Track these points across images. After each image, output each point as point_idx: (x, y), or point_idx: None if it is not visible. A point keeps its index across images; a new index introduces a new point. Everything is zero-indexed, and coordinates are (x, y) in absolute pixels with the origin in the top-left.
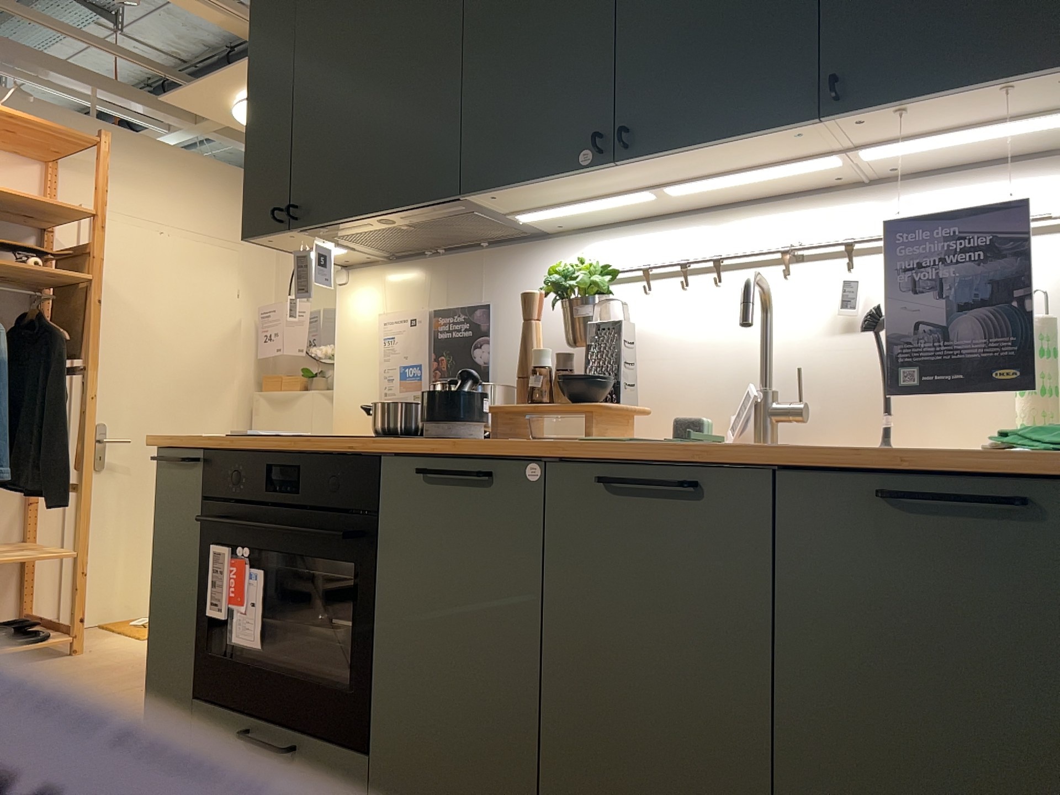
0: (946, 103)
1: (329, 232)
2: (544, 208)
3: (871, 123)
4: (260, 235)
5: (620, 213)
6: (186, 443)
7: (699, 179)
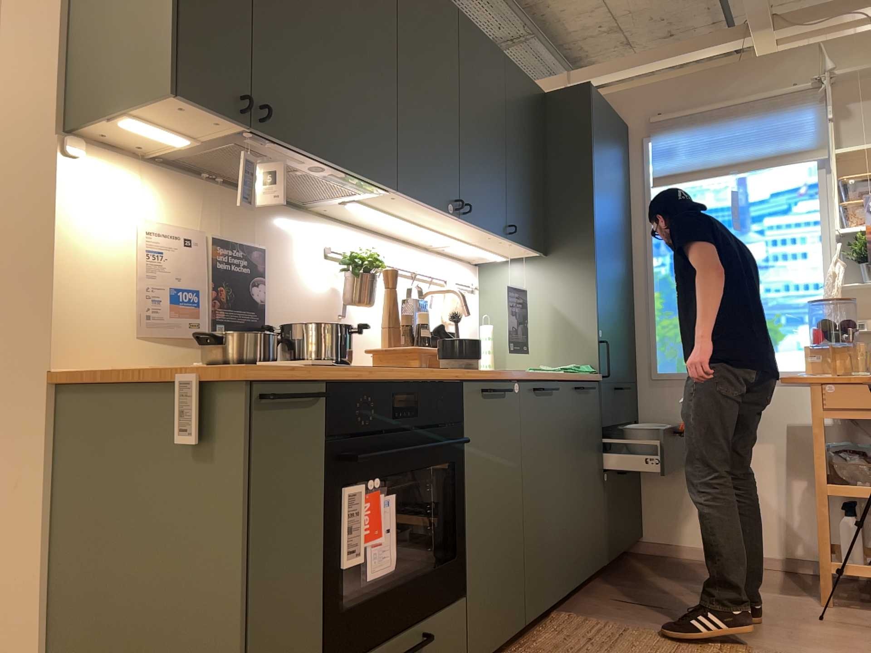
0: (516, 246)
1: (264, 146)
2: (375, 208)
3: (501, 242)
4: (196, 103)
5: (359, 218)
6: (309, 375)
7: (436, 230)
